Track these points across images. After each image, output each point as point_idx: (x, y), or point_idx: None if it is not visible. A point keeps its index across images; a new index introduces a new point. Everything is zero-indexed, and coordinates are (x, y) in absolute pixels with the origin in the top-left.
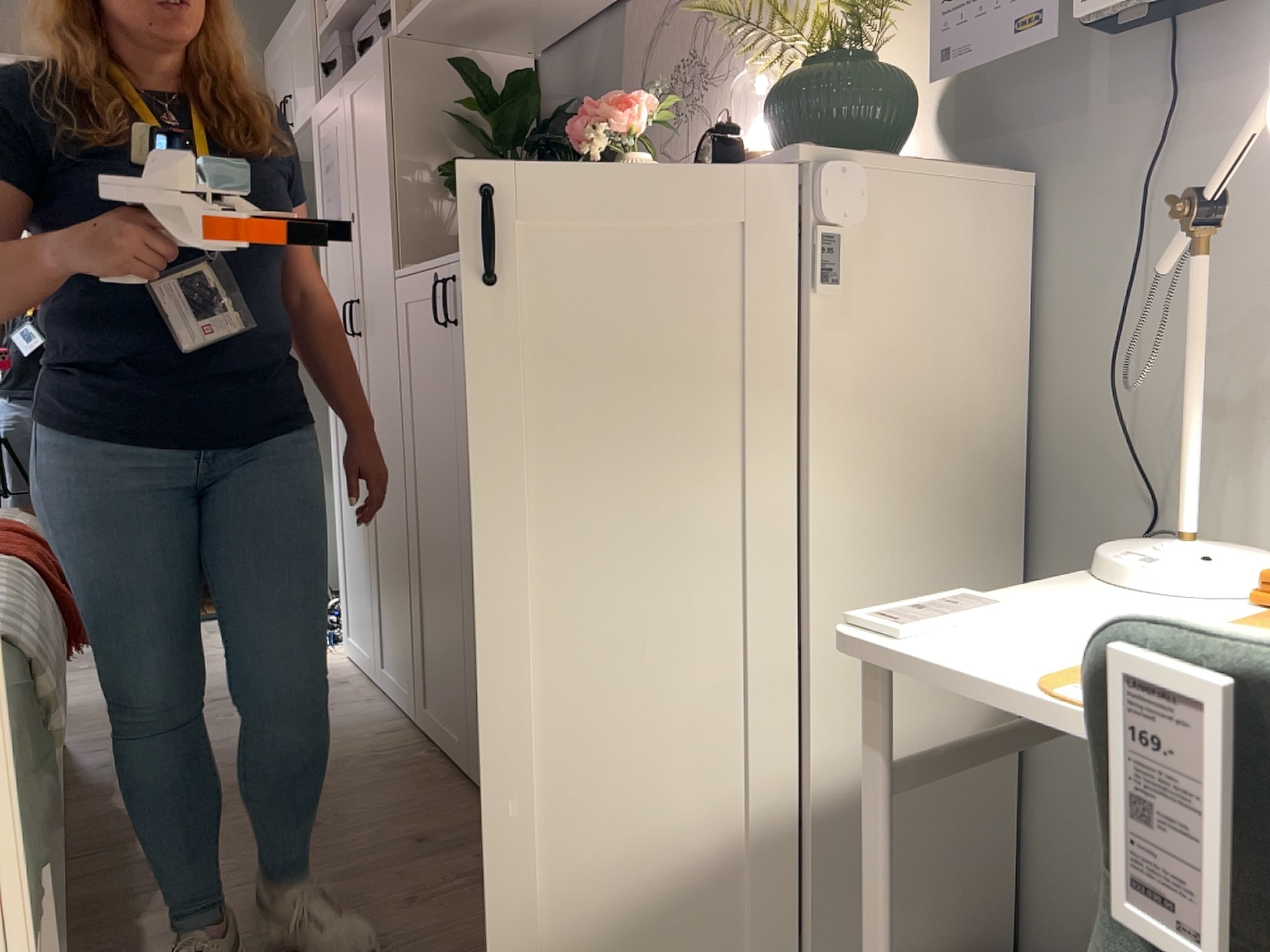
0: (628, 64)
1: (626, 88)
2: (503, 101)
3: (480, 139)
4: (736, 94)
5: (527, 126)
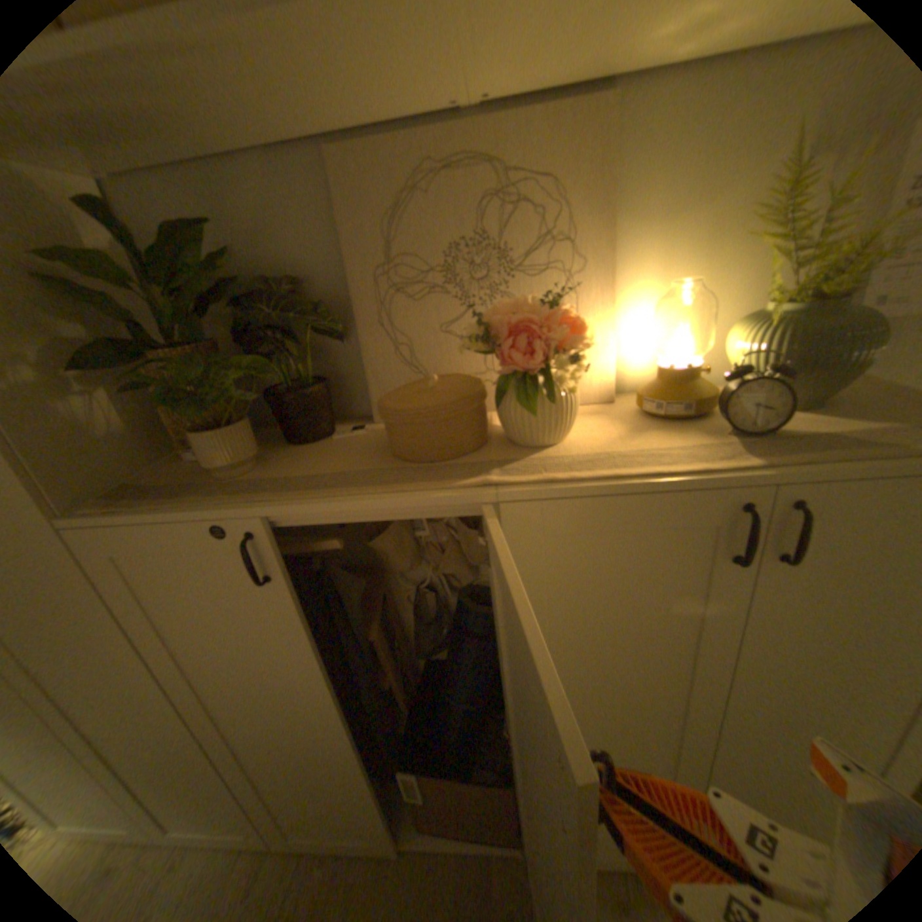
0: (344, 224)
1: (348, 251)
2: (148, 257)
3: (97, 304)
4: (573, 288)
5: (187, 287)
